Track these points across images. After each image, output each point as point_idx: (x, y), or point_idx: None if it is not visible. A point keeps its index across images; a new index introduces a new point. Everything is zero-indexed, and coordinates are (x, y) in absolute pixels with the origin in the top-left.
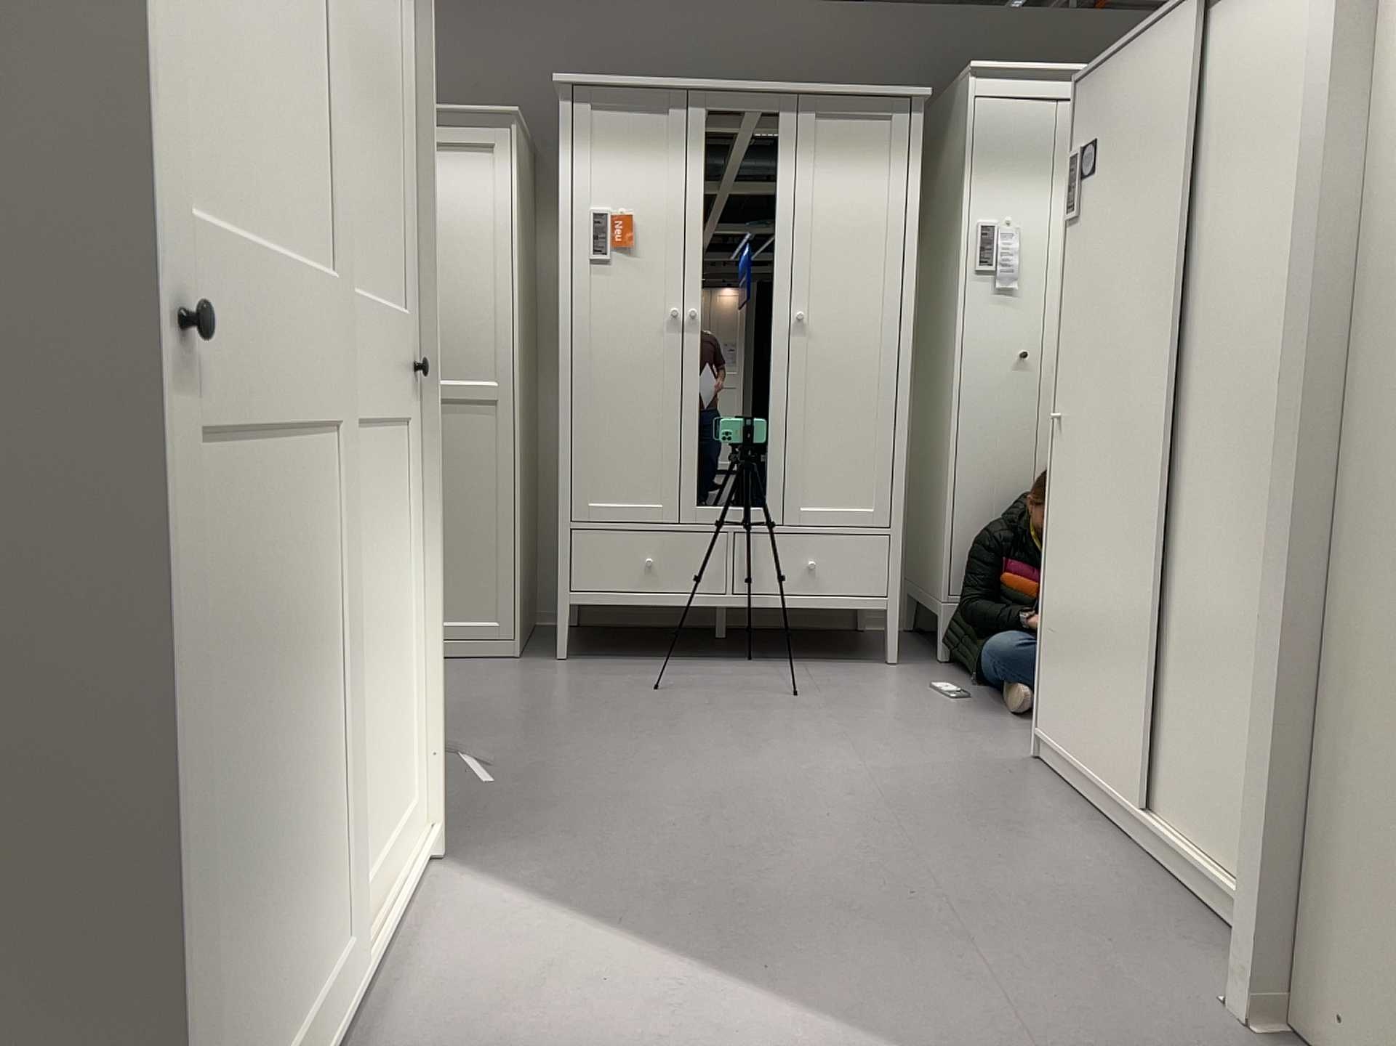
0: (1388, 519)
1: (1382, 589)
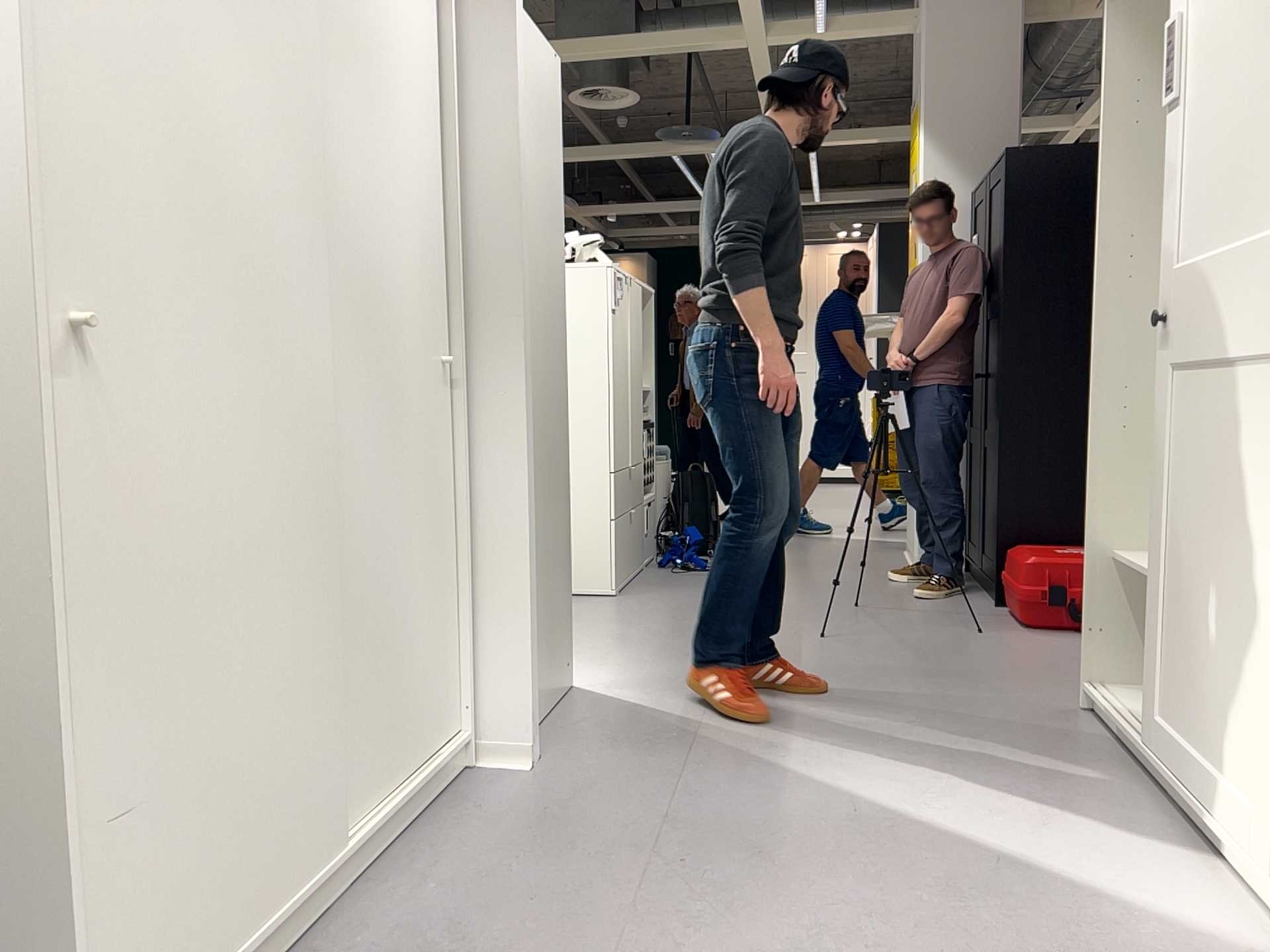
0: (531, 410)
1: (531, 448)
